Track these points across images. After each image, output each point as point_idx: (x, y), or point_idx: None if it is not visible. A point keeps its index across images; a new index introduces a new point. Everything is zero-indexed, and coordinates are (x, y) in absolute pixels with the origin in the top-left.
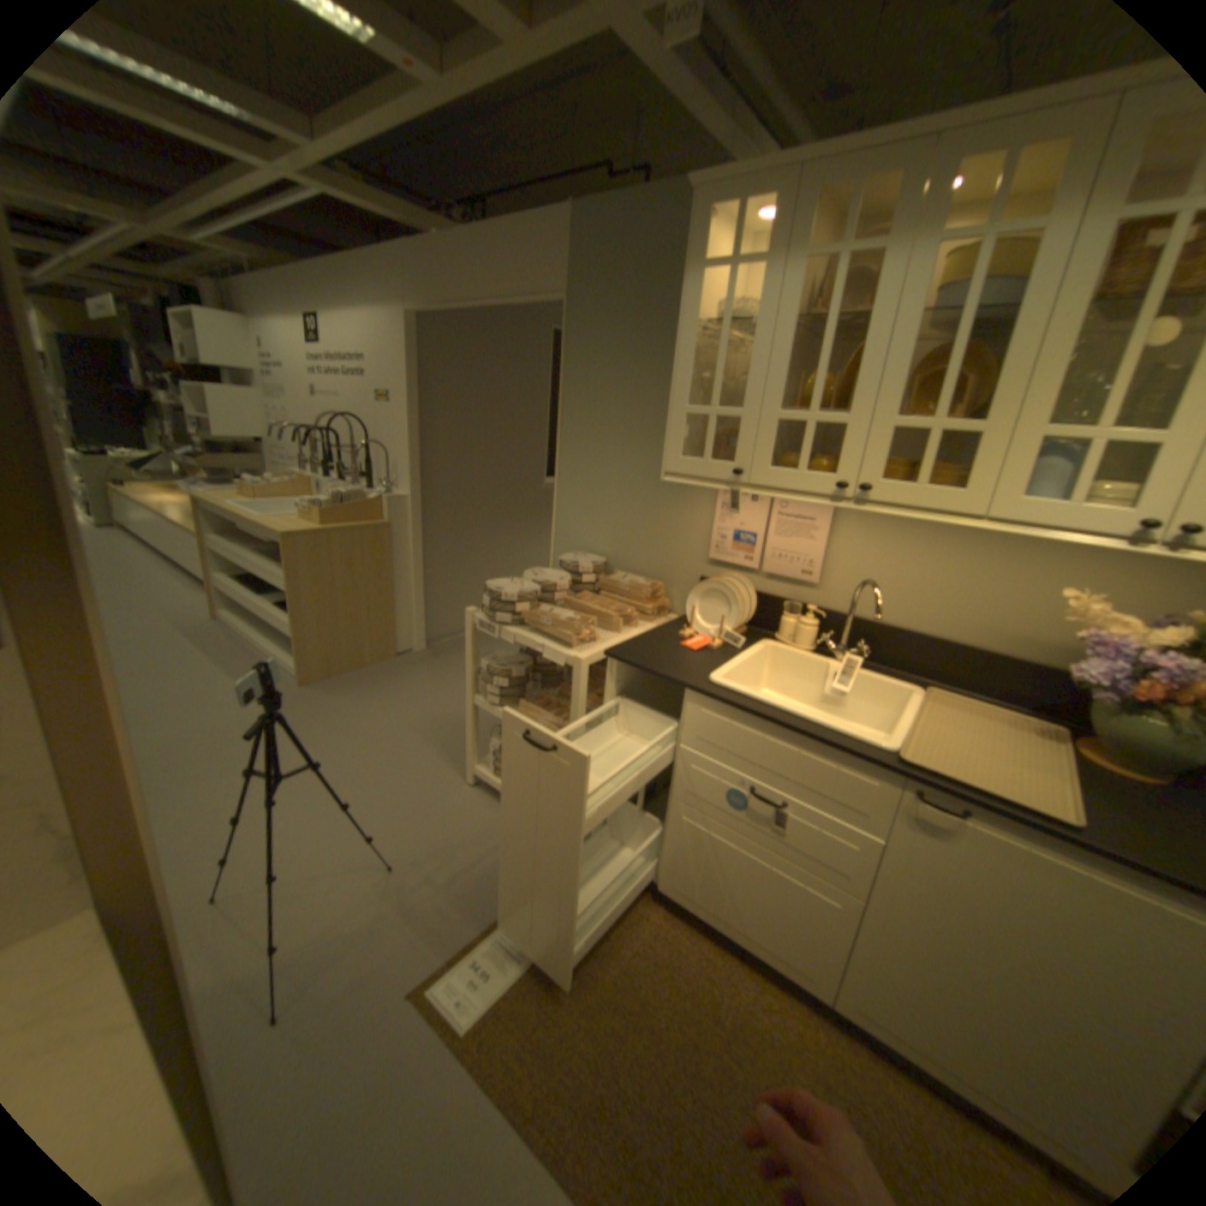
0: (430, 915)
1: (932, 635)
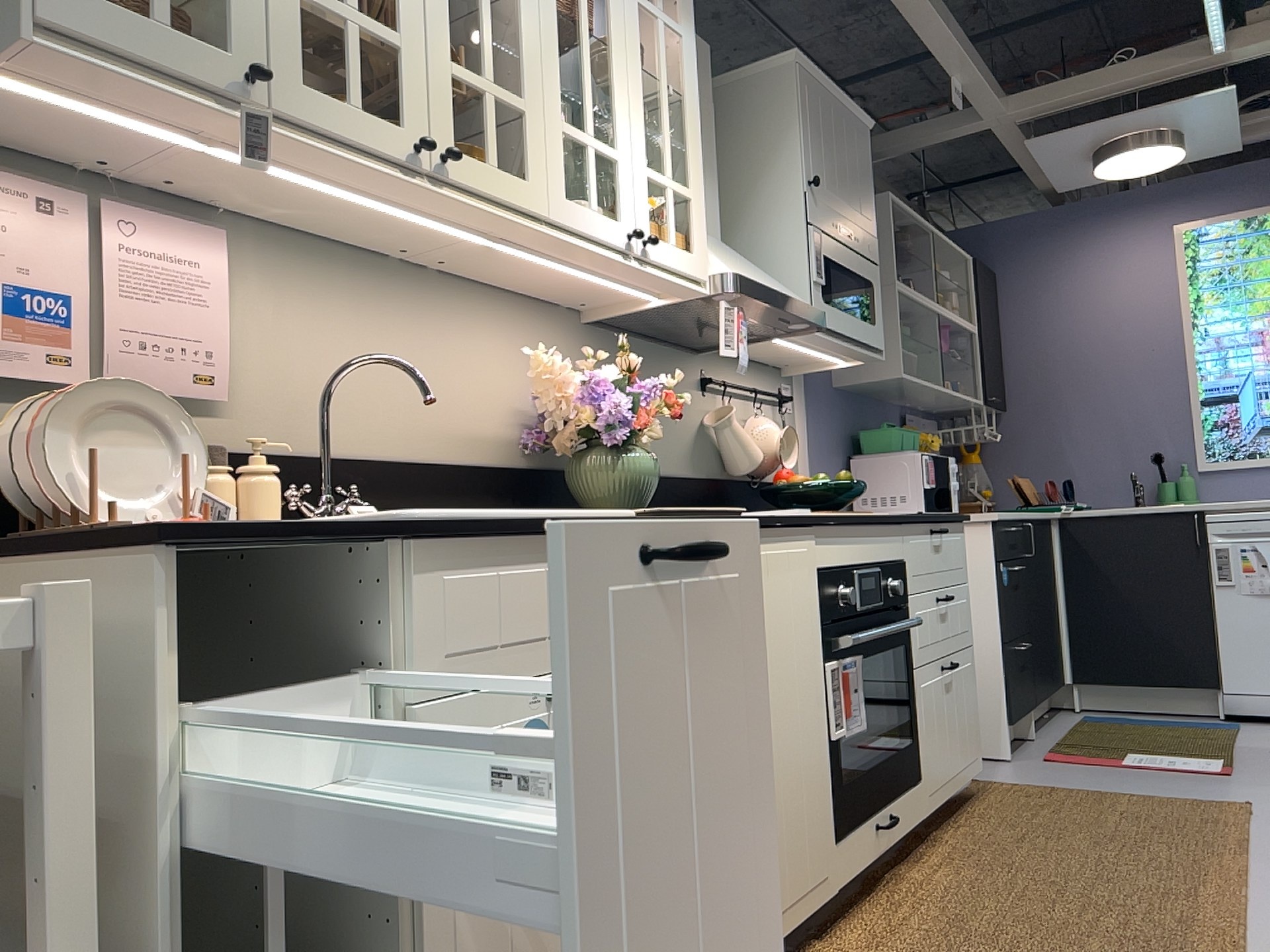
0: None
1: (394, 457)
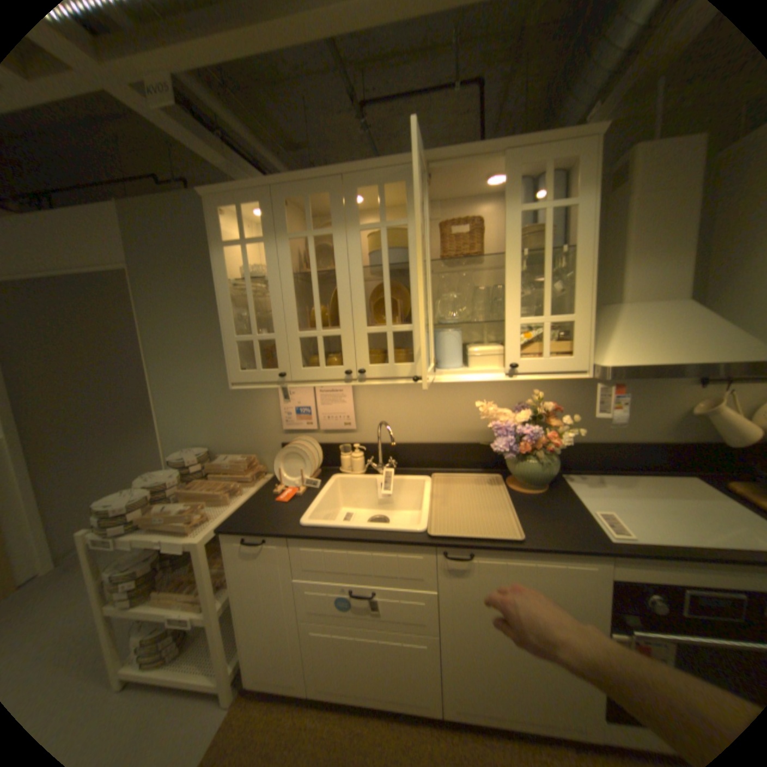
0: None
1: (424, 442)
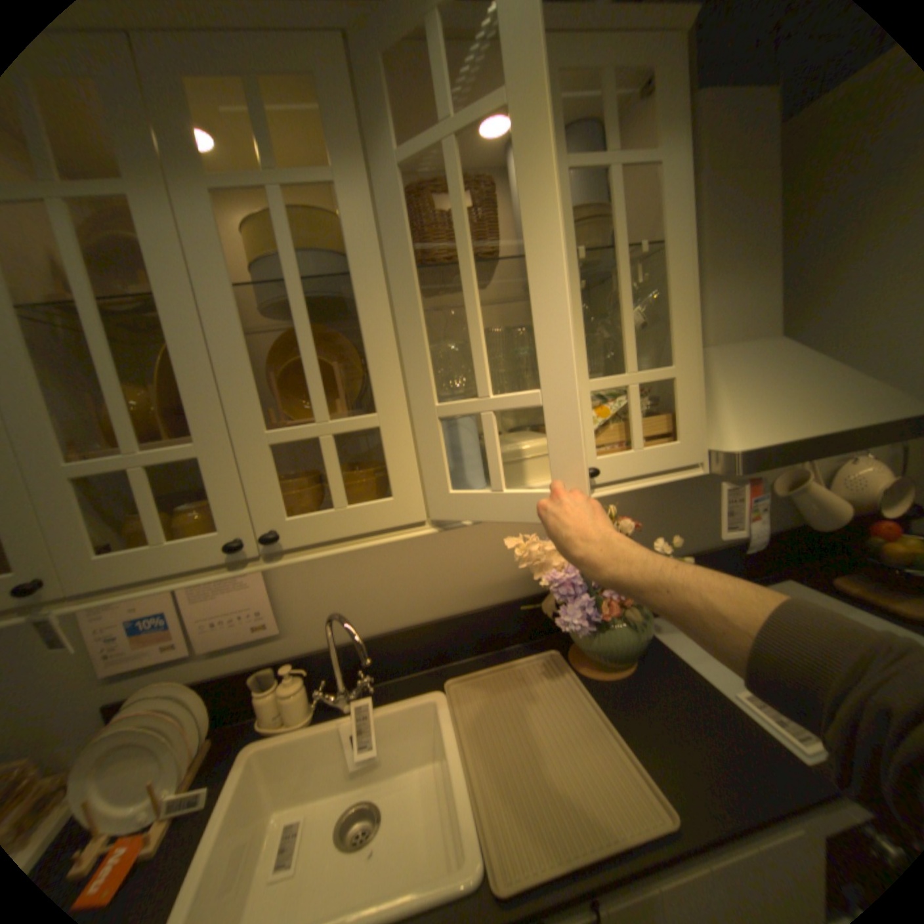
0: None
1: (418, 622)
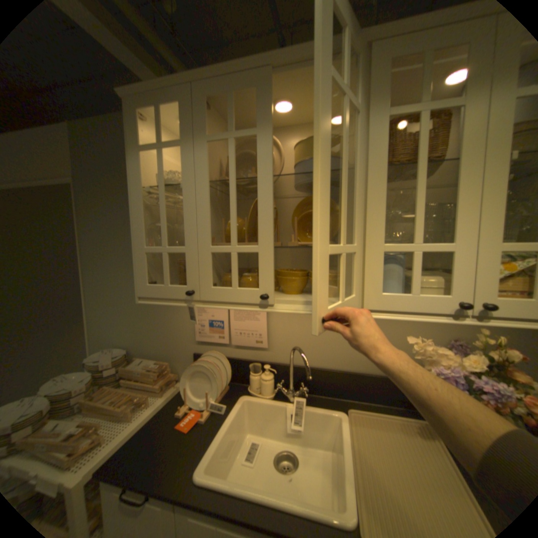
0: None
1: (340, 370)
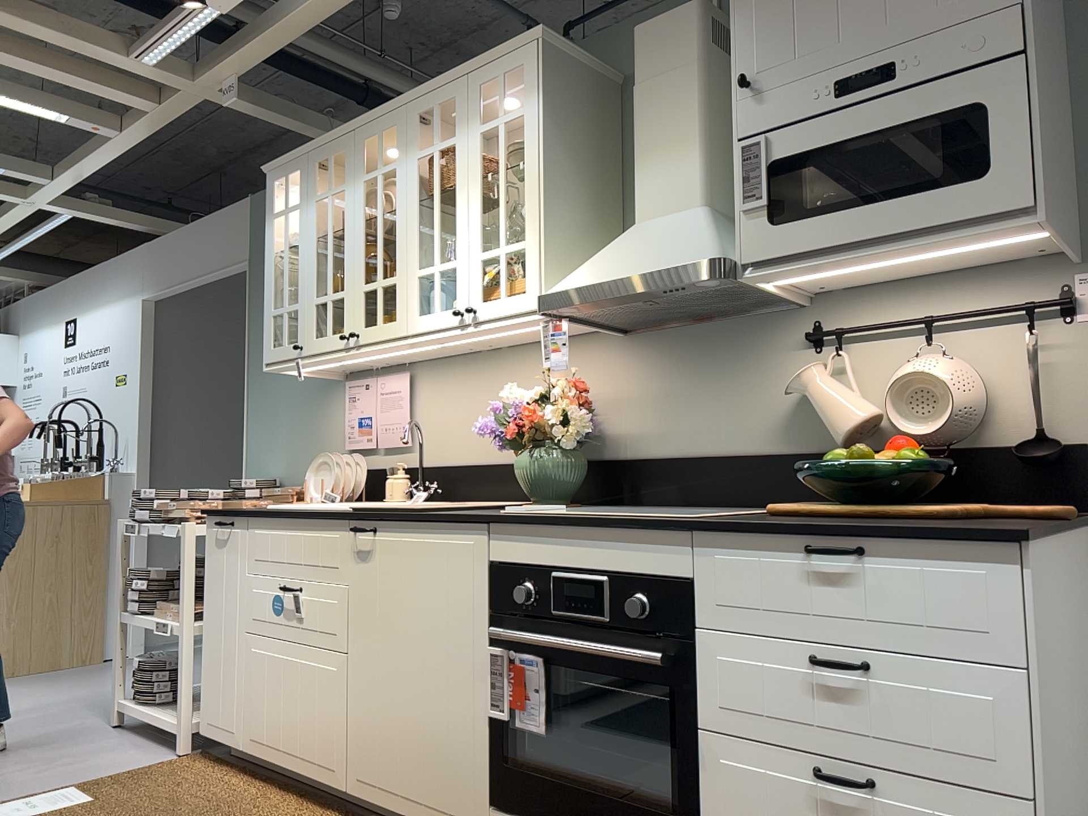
0: (6, 785)
1: (478, 463)
